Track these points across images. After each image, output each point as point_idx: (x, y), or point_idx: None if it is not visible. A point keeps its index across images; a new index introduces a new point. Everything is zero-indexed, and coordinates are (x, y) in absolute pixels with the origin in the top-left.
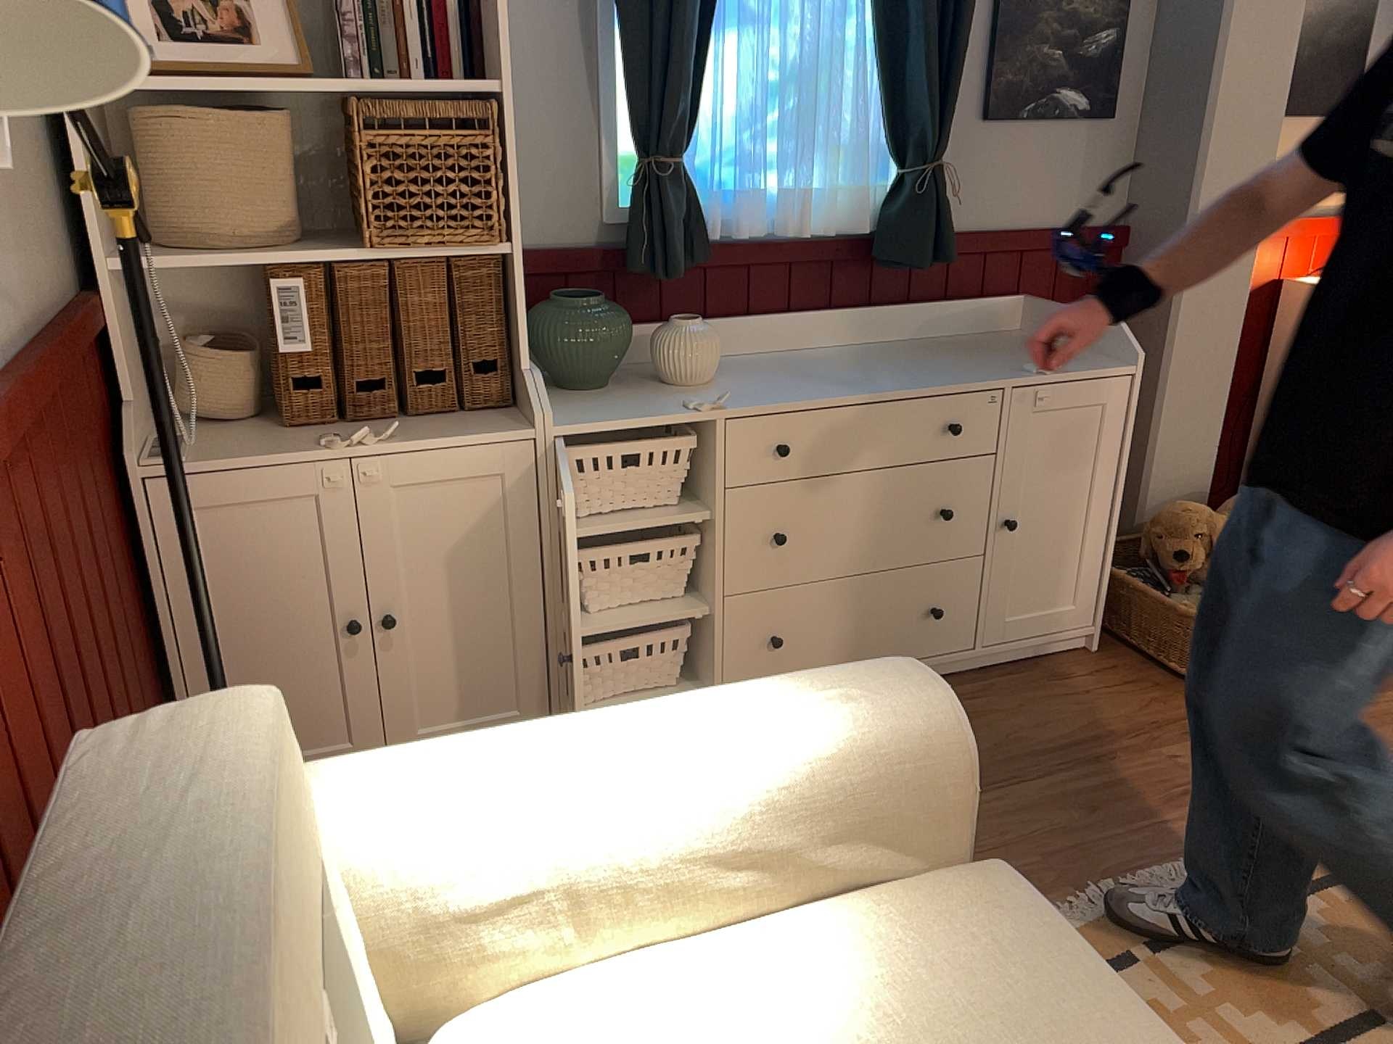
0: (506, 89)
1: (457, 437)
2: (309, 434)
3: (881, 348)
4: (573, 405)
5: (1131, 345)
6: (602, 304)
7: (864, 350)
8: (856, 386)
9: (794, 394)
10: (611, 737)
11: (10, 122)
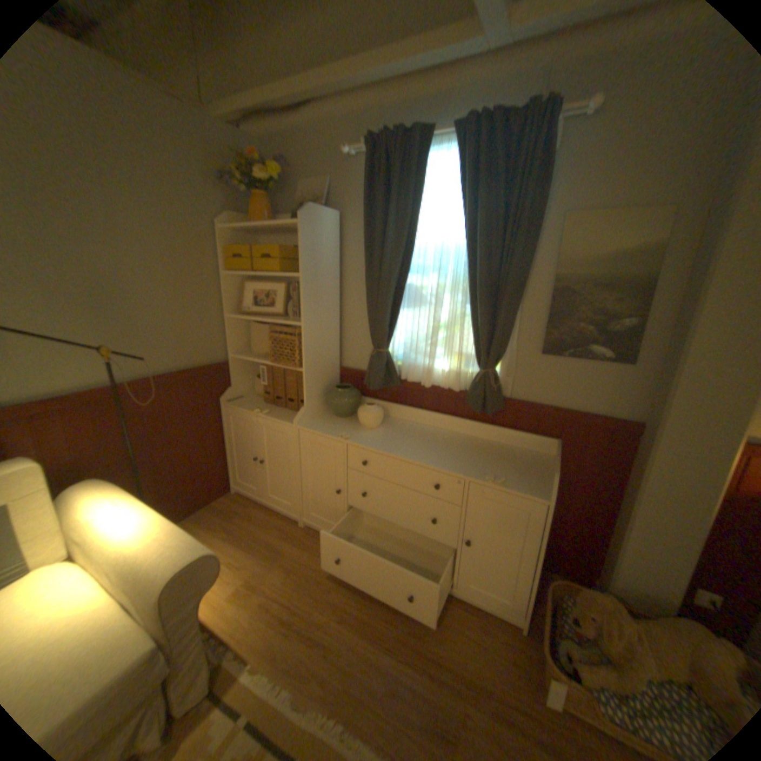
0: (308, 324)
1: (280, 419)
2: (263, 405)
3: (466, 439)
4: (323, 420)
5: (556, 490)
6: (345, 392)
7: (457, 437)
8: (406, 451)
9: (380, 444)
10: (125, 520)
11: (194, 324)
